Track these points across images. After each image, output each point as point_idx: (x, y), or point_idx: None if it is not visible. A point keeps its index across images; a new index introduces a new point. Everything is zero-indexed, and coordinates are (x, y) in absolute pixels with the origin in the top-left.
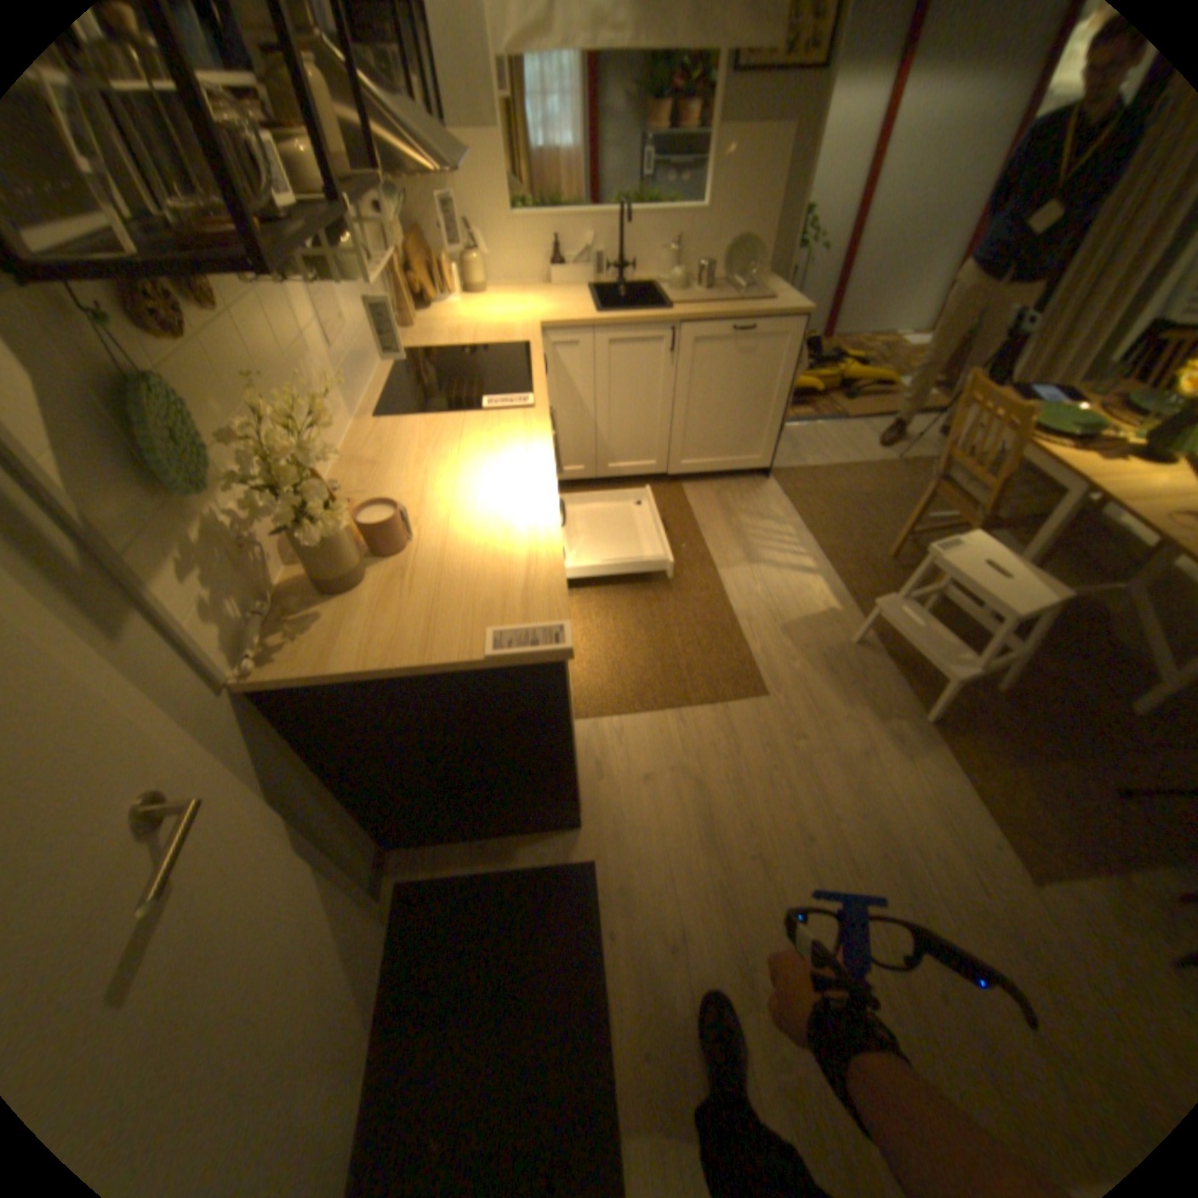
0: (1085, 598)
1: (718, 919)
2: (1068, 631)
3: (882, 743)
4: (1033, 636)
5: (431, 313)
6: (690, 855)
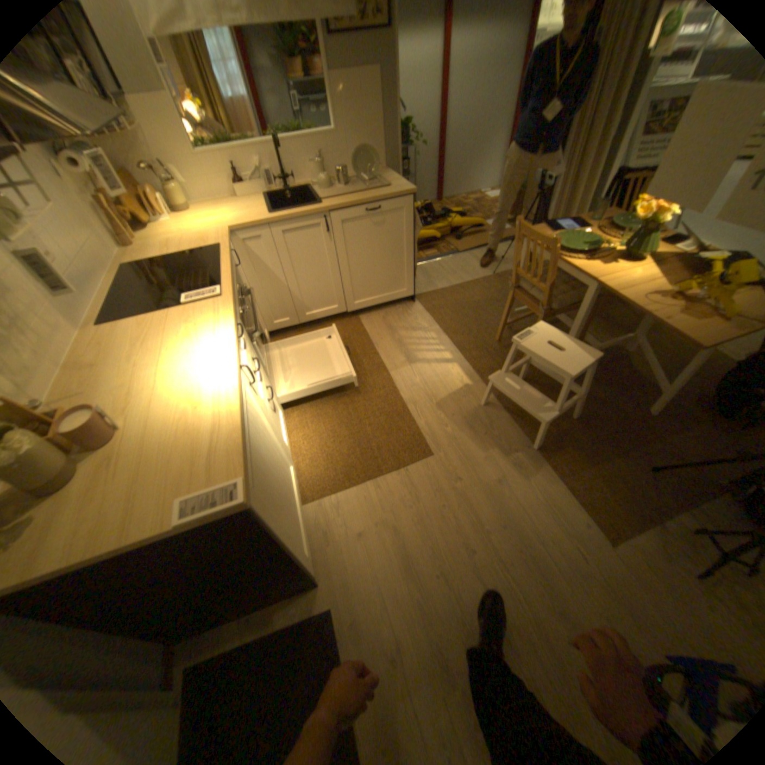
0: (612, 345)
1: (419, 627)
2: (606, 369)
3: (508, 471)
4: (587, 376)
5: (146, 231)
6: (395, 584)
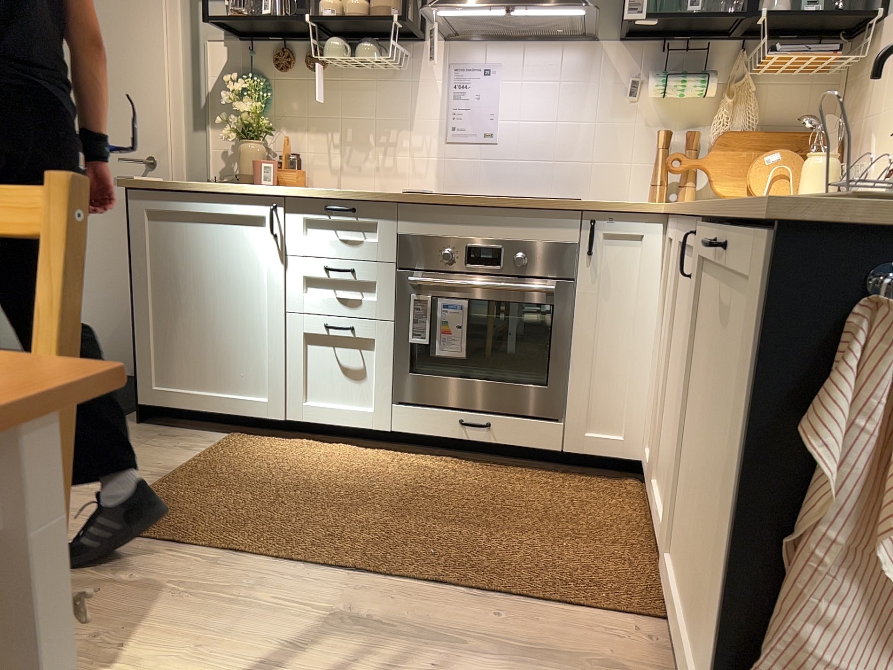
0: None
1: None
2: None
3: None
4: None
5: None
6: None
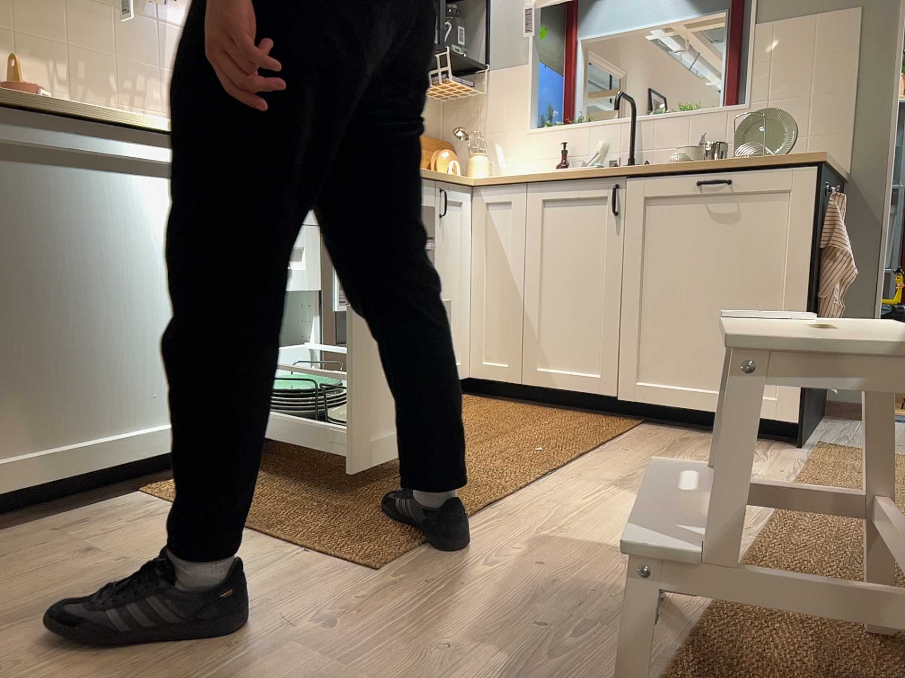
0: None
1: None
2: None
3: None
4: None
5: None
6: None
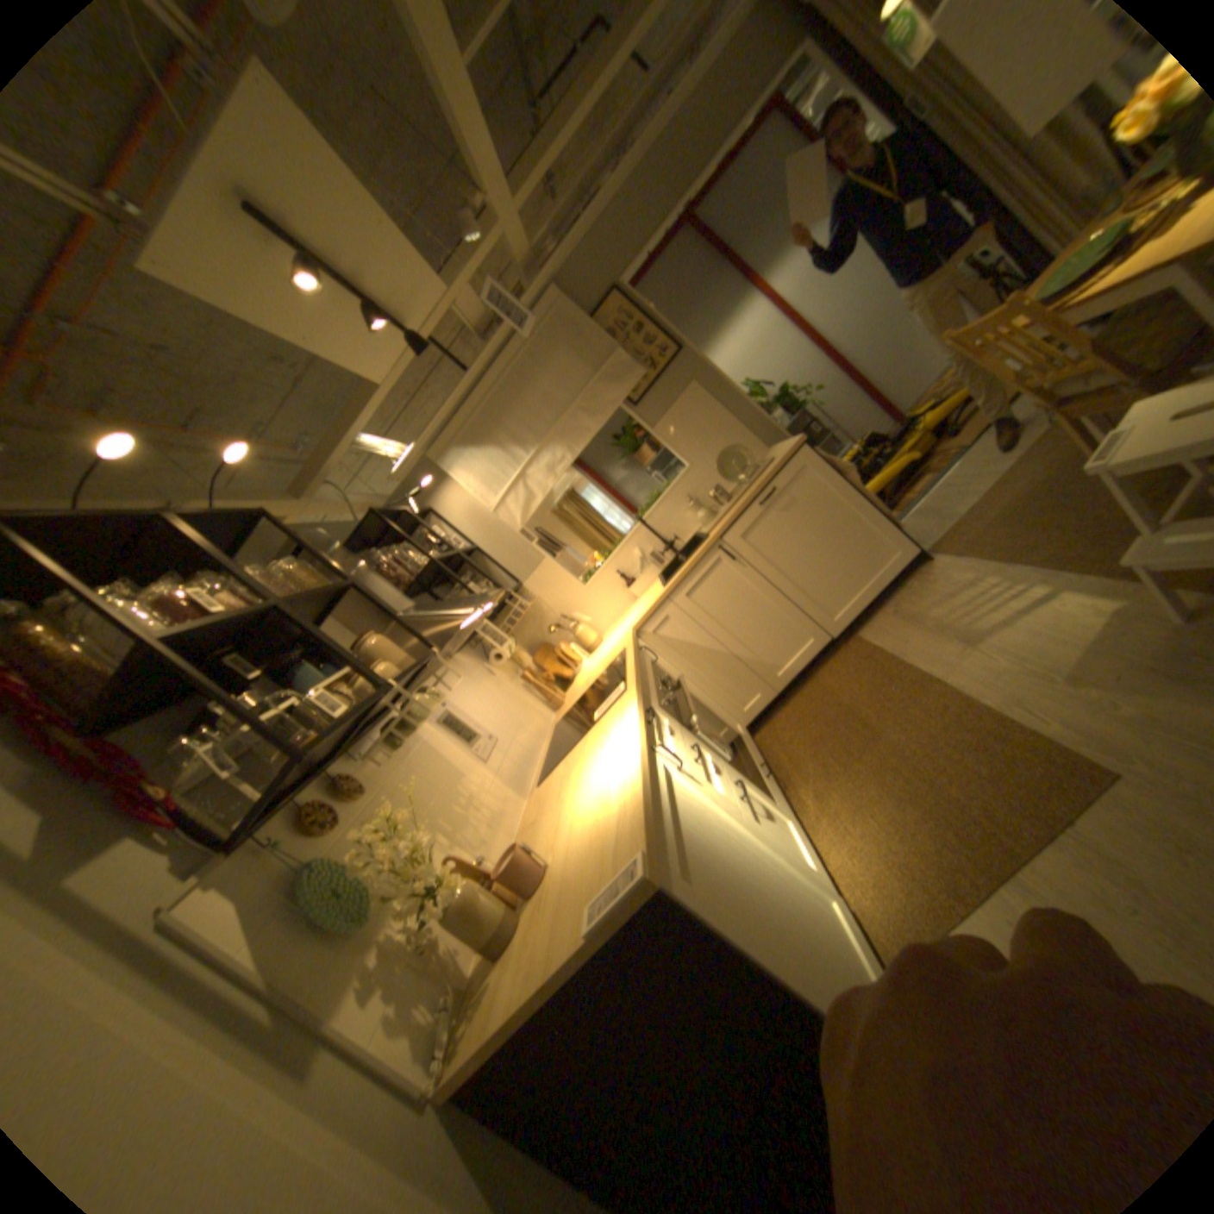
0: None
1: None
2: None
3: None
4: None
5: (574, 684)
6: None
